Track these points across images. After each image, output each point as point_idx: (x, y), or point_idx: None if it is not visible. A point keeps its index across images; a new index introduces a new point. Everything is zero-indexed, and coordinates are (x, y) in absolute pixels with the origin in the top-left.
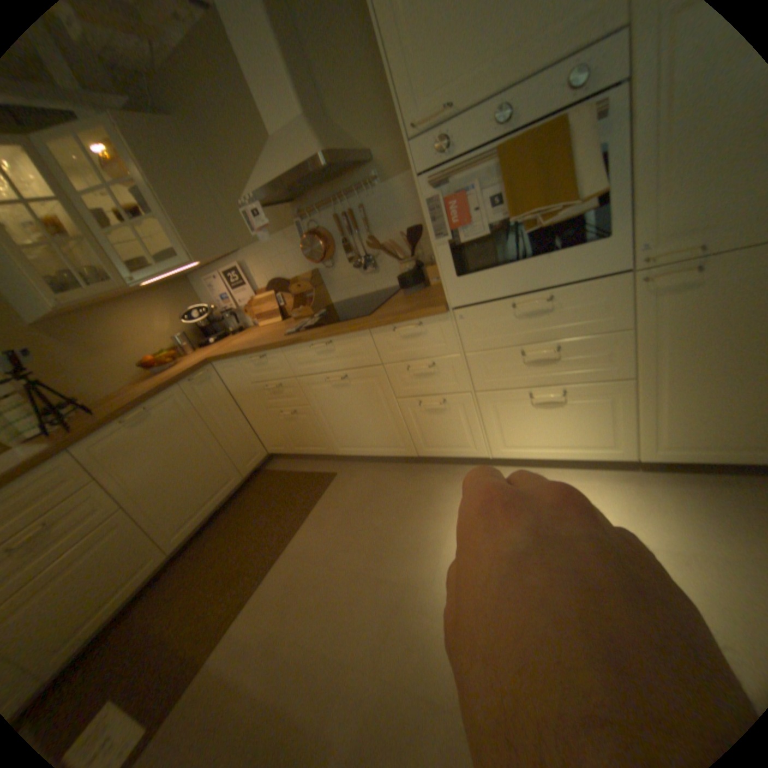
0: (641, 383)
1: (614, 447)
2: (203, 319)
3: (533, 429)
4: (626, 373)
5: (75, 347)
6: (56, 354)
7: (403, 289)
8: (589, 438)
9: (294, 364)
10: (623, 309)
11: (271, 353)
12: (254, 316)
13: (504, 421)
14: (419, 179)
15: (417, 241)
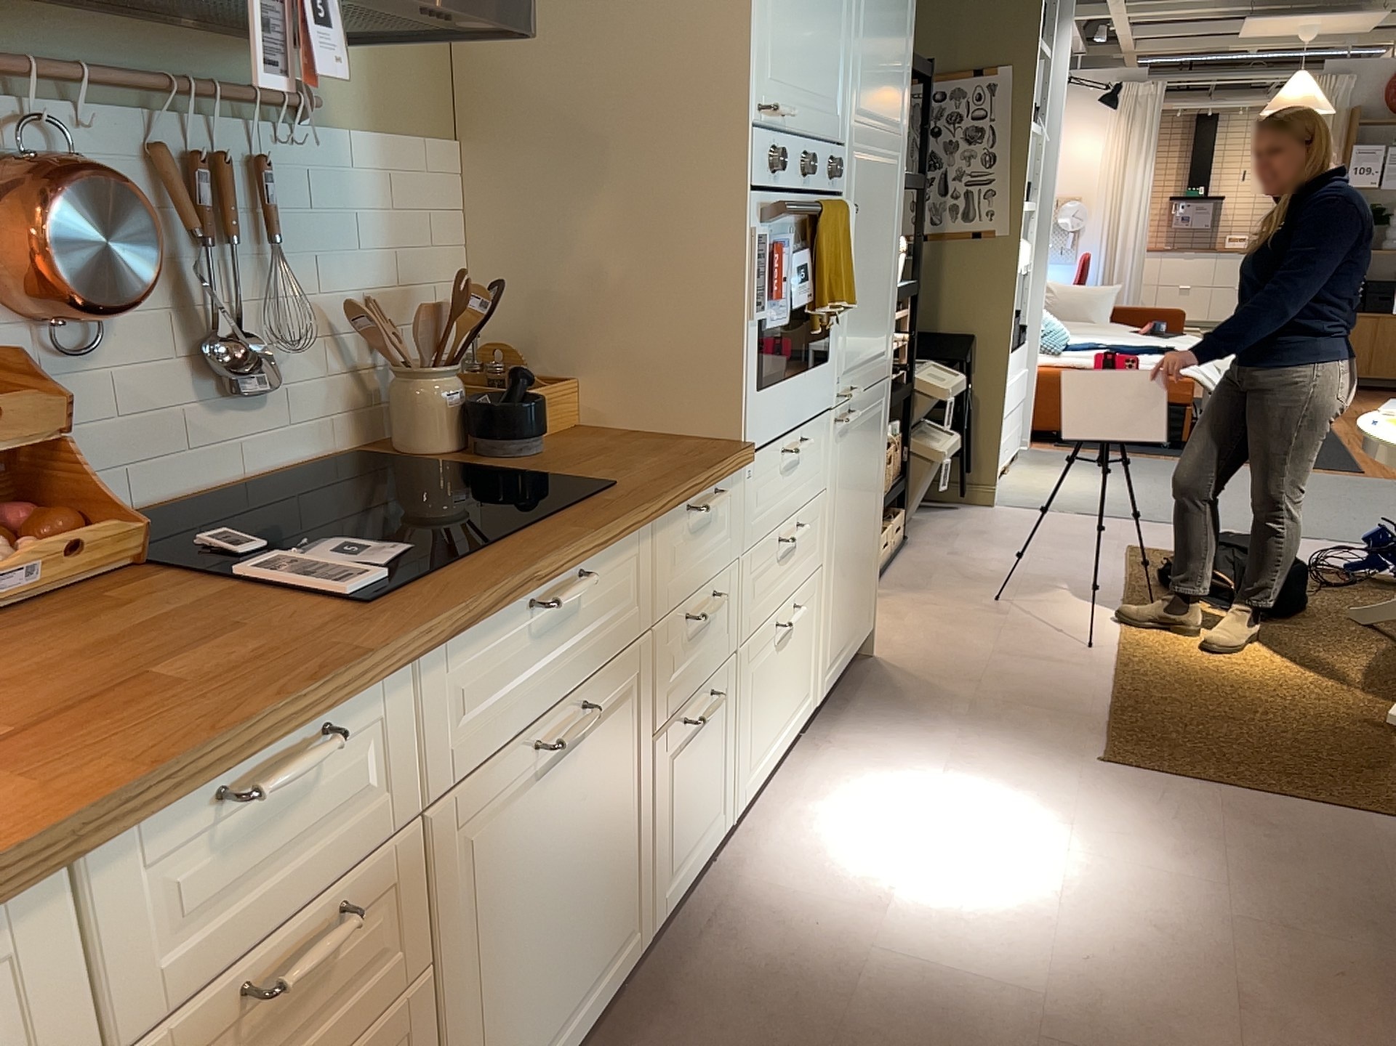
0: (825, 570)
1: (808, 692)
2: None
3: (771, 704)
4: (821, 556)
5: None
6: None
7: (497, 446)
8: (799, 687)
9: (436, 738)
10: (826, 459)
11: (352, 715)
12: None
13: (754, 705)
14: (753, 199)
15: (479, 325)
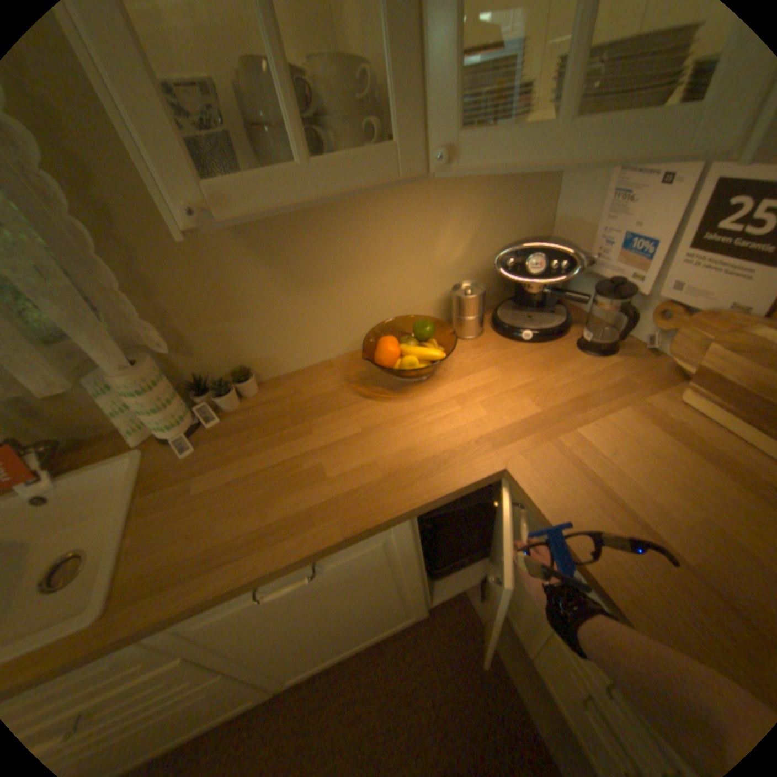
0: None
1: None
2: (542, 281)
3: None
4: None
5: (274, 269)
6: (237, 279)
7: None
8: None
9: None
10: None
11: None
12: (684, 355)
13: None
14: None
15: None
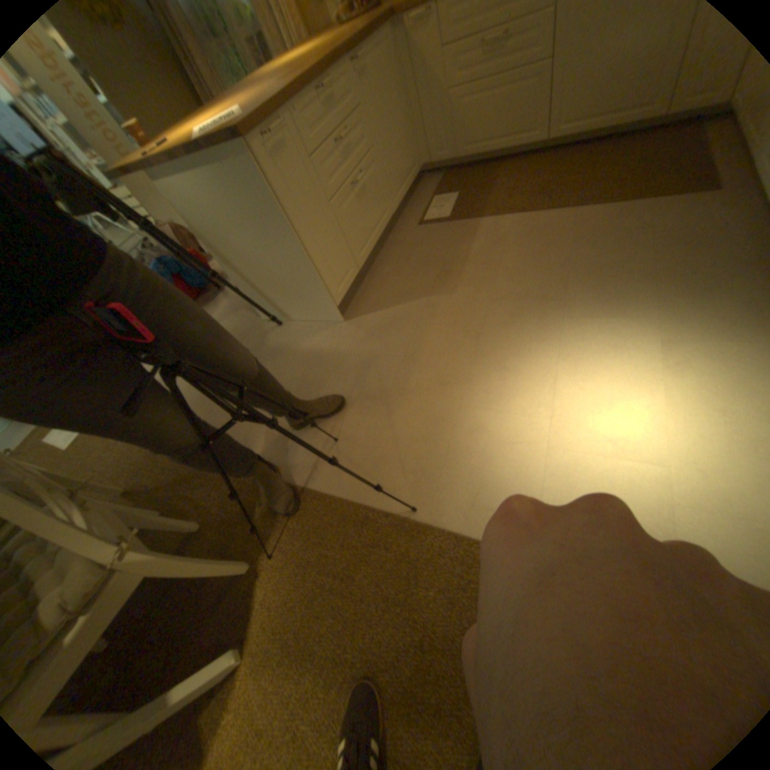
0: None
1: None
2: None
3: None
4: None
5: None
6: None
7: None
8: None
9: None
10: None
11: None
12: None
13: None
14: None
15: None
